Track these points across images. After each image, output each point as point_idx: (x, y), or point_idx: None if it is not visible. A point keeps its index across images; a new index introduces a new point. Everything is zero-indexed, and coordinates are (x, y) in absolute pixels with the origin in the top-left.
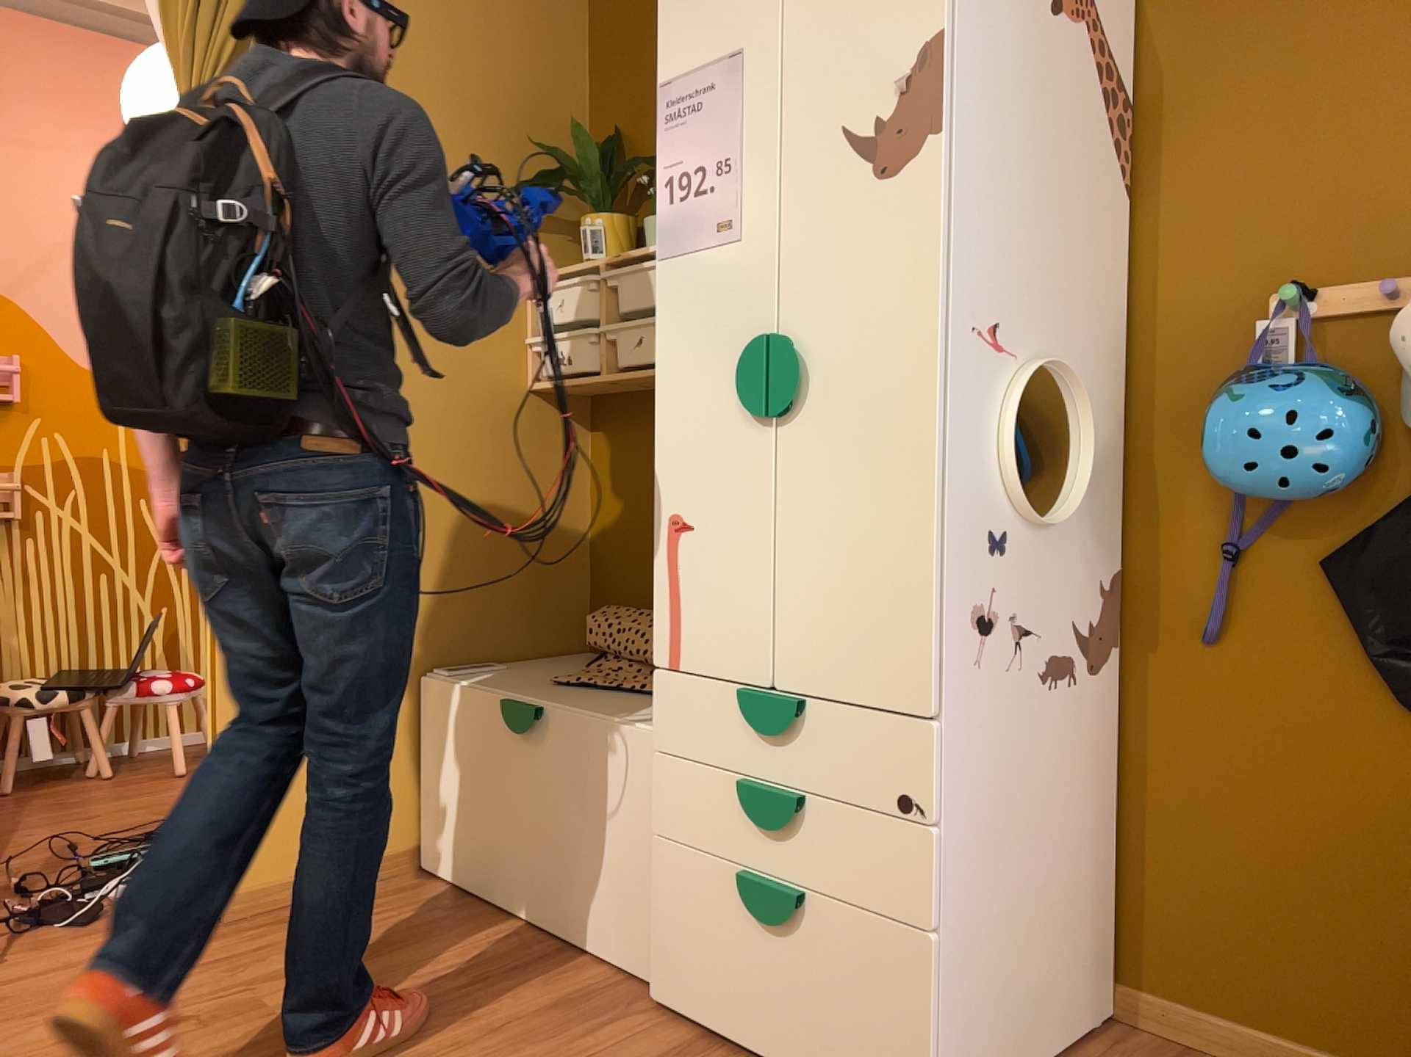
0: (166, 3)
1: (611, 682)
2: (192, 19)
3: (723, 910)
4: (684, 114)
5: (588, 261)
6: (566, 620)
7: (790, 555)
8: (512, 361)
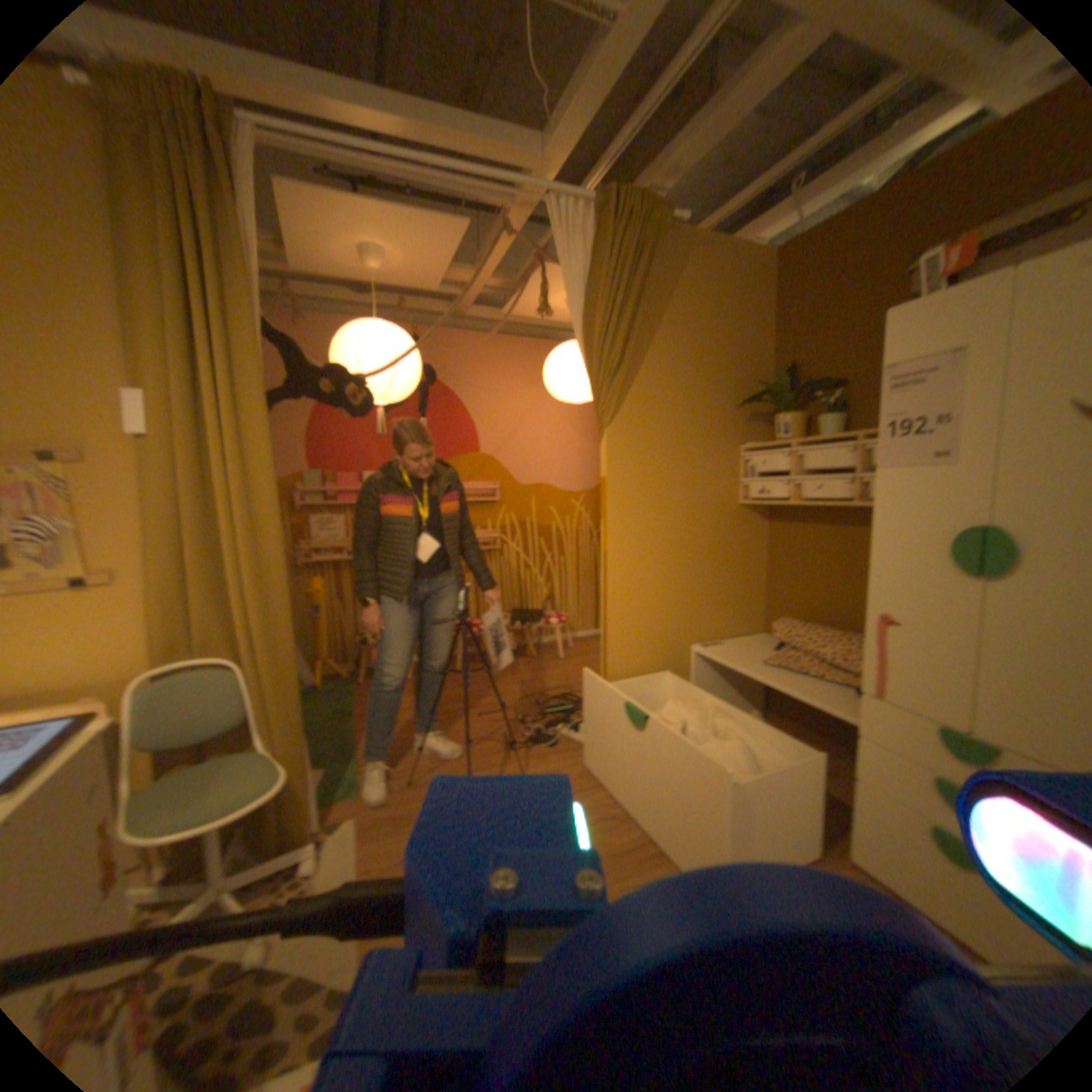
0: (585, 341)
1: (801, 667)
2: (599, 348)
3: (915, 838)
4: (908, 383)
5: (780, 437)
6: (755, 616)
7: (992, 661)
8: (733, 489)
